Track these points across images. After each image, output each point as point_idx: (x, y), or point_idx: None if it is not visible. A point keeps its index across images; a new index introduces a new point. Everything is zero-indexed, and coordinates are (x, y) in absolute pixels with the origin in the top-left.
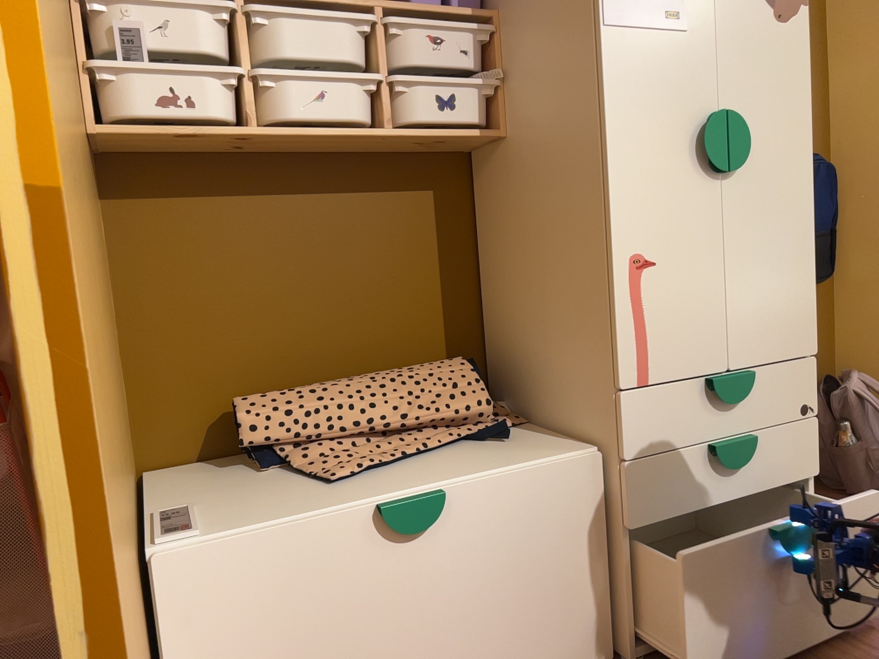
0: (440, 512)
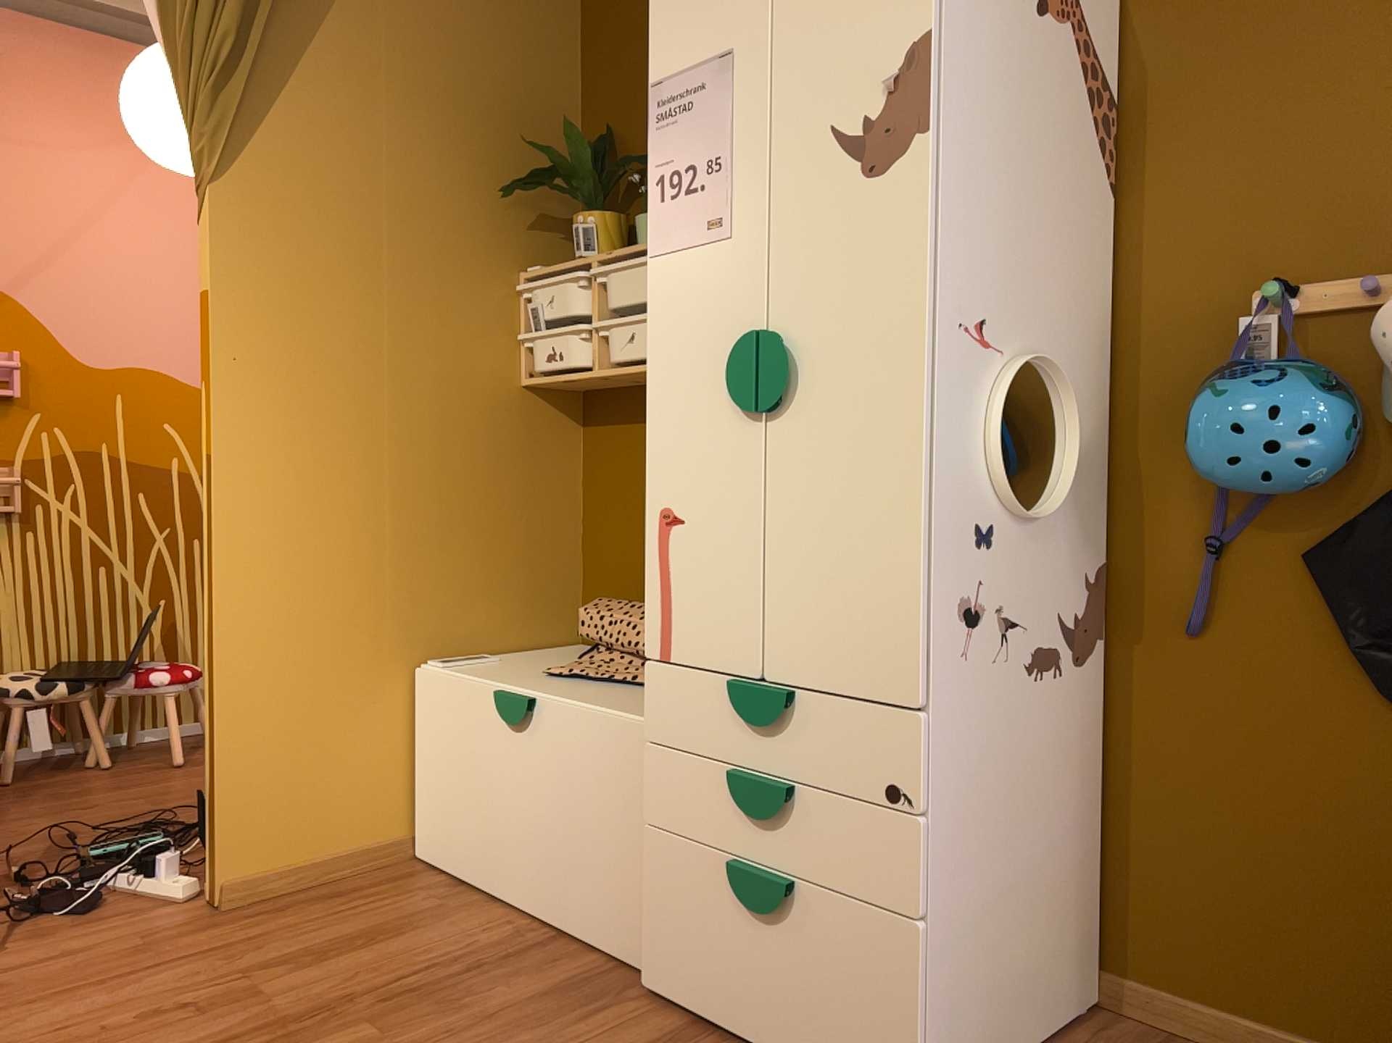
0: (520, 712)
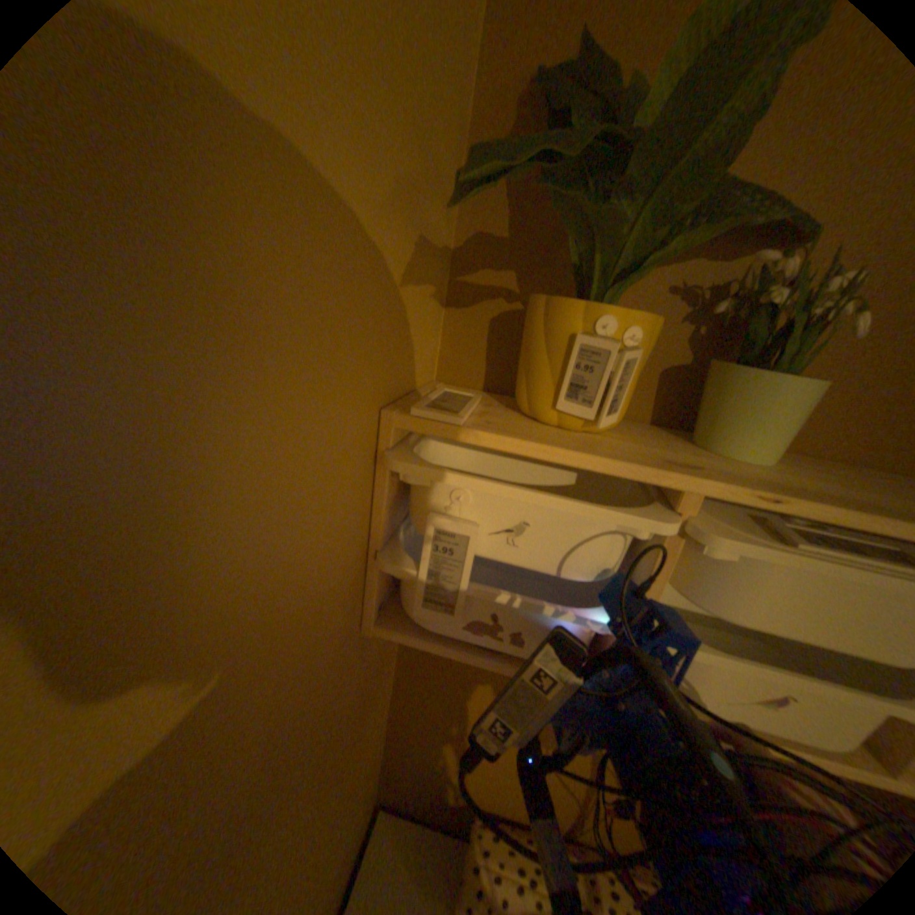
0: None
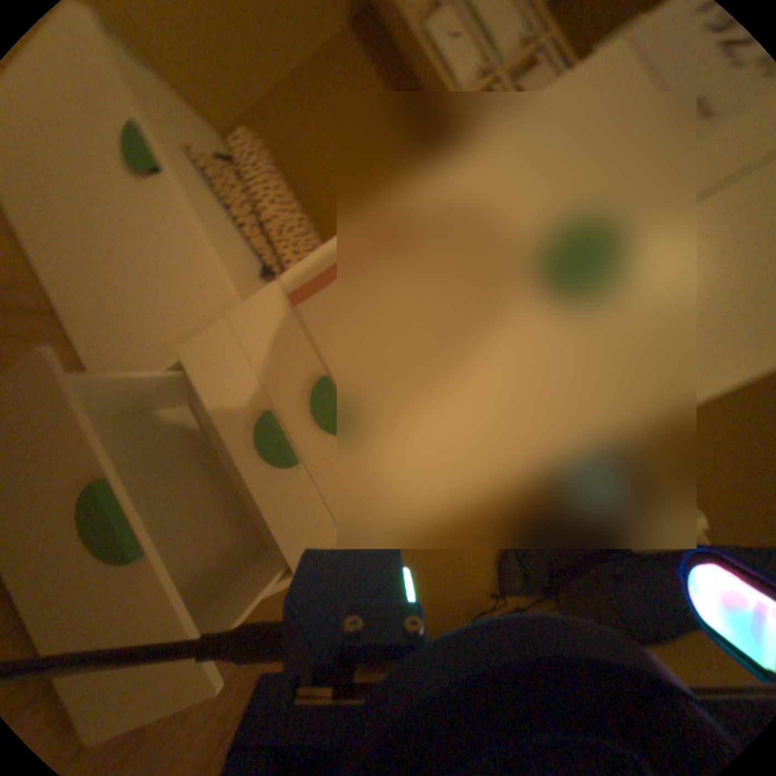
0: (145, 169)
